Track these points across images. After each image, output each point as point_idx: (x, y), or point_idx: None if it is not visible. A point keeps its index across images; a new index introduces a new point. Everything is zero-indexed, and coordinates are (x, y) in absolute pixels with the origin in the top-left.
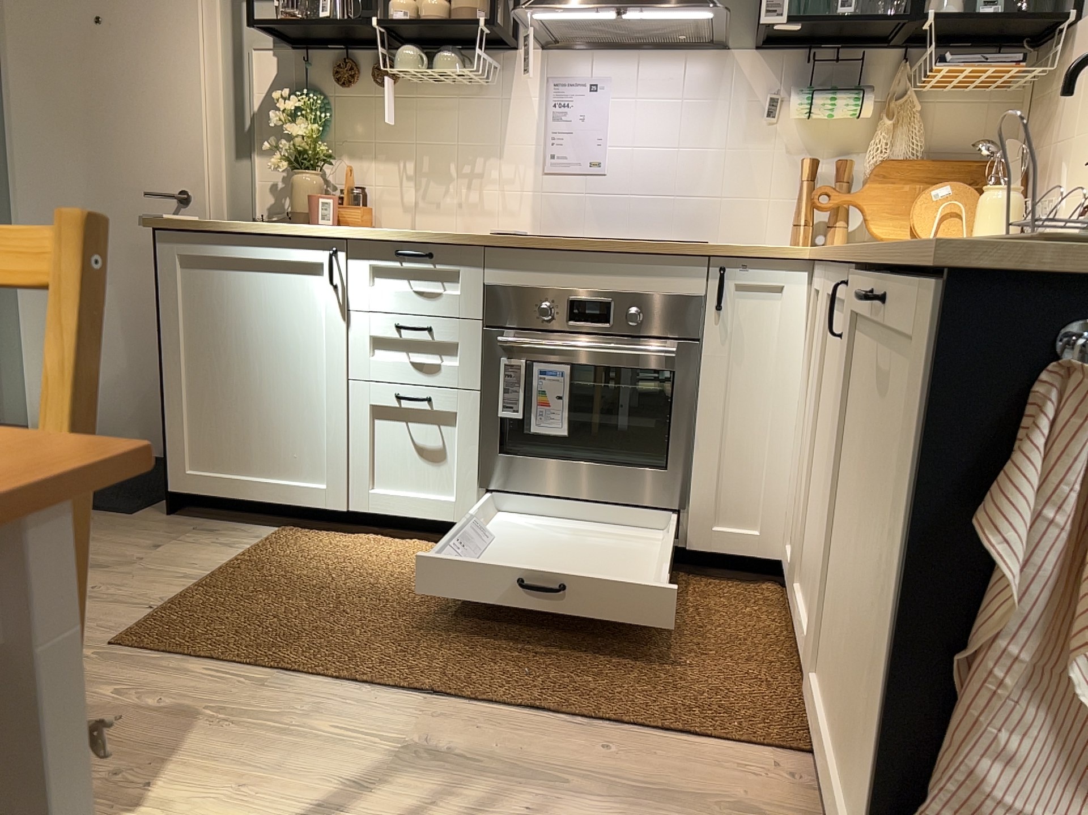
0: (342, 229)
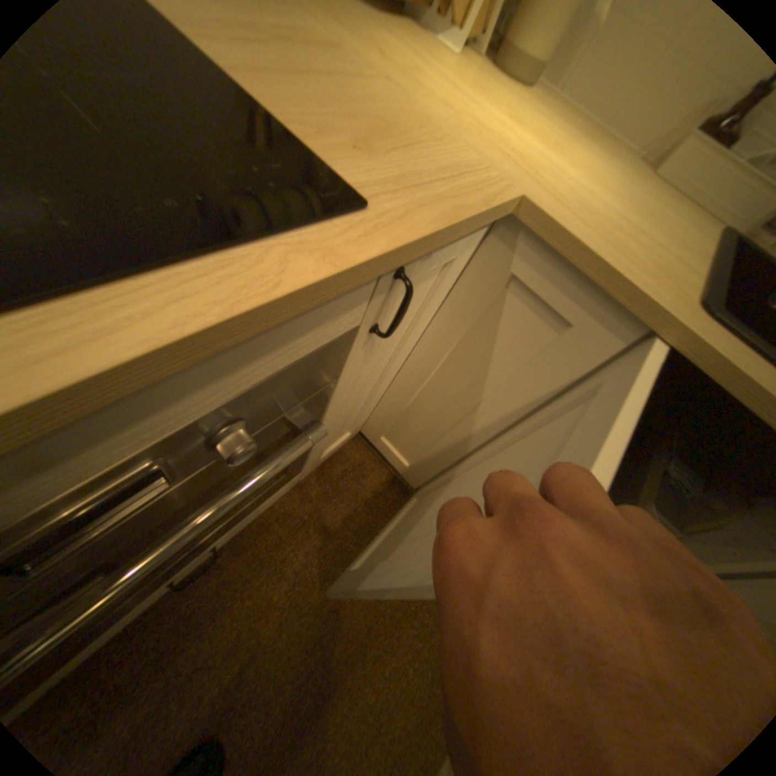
0: None
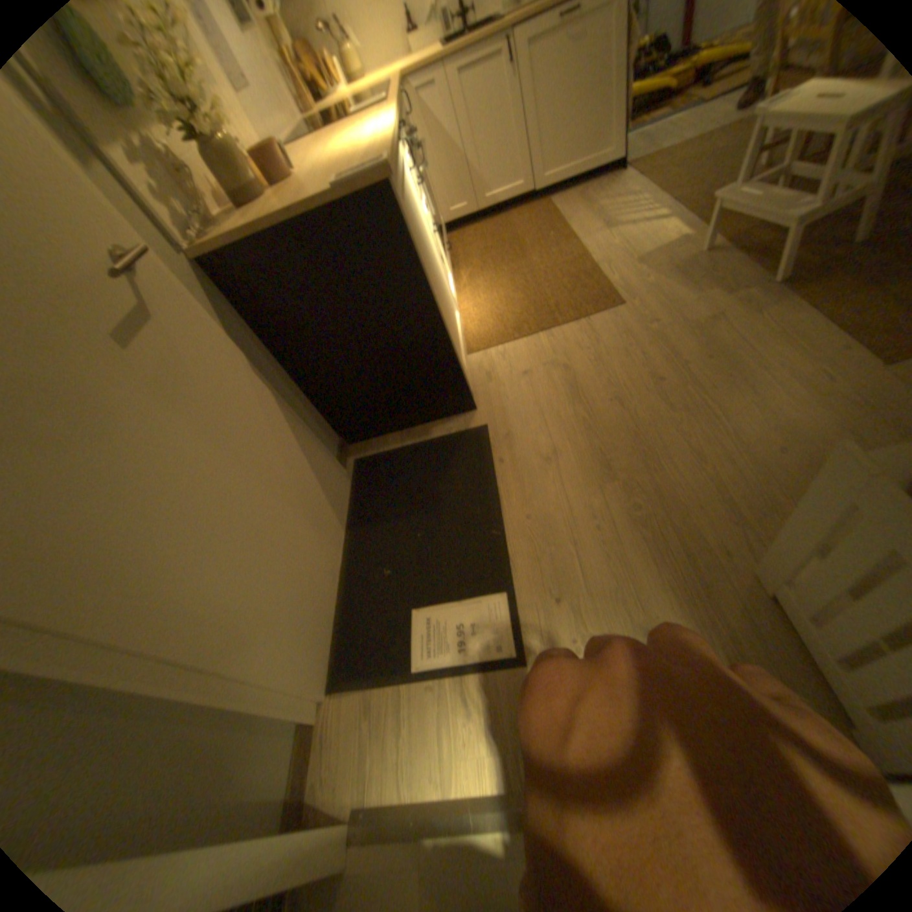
0: (377, 122)
